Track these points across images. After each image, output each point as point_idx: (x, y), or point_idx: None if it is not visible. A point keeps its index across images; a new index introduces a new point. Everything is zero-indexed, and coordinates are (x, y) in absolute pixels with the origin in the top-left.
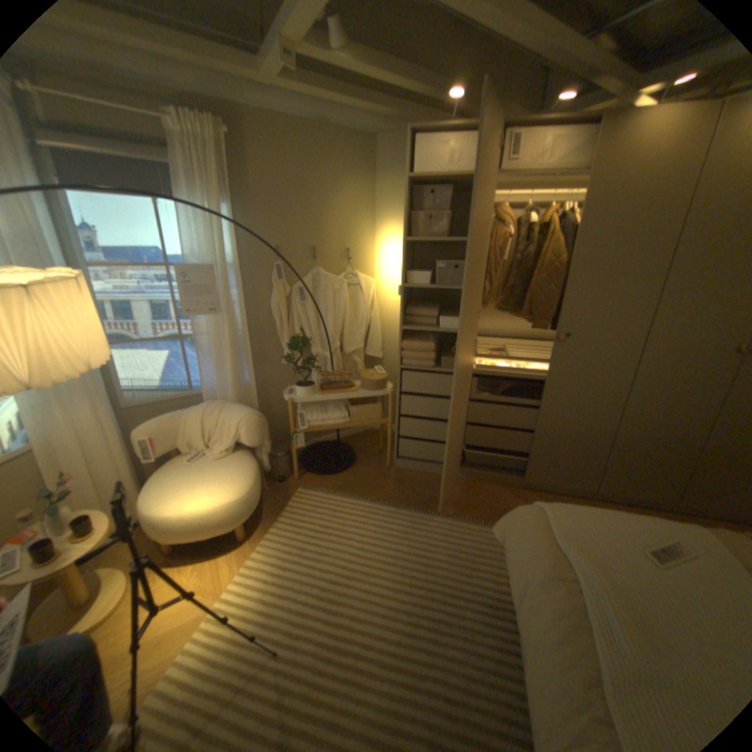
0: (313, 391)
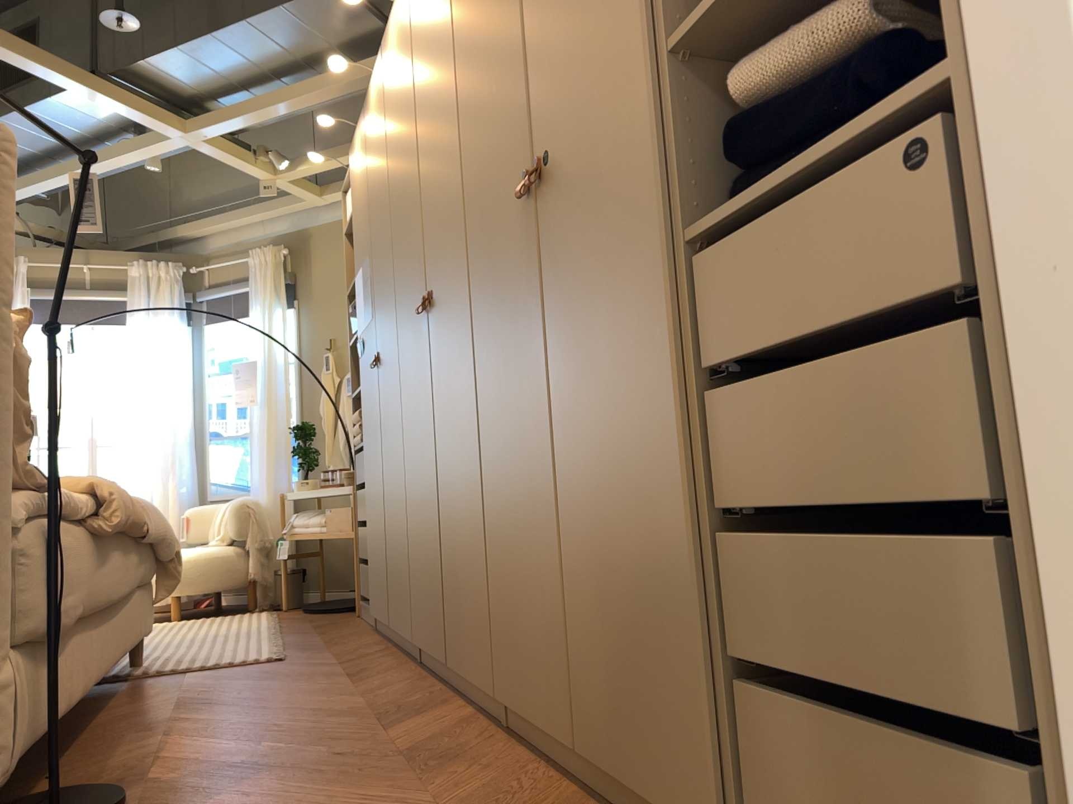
0: (311, 485)
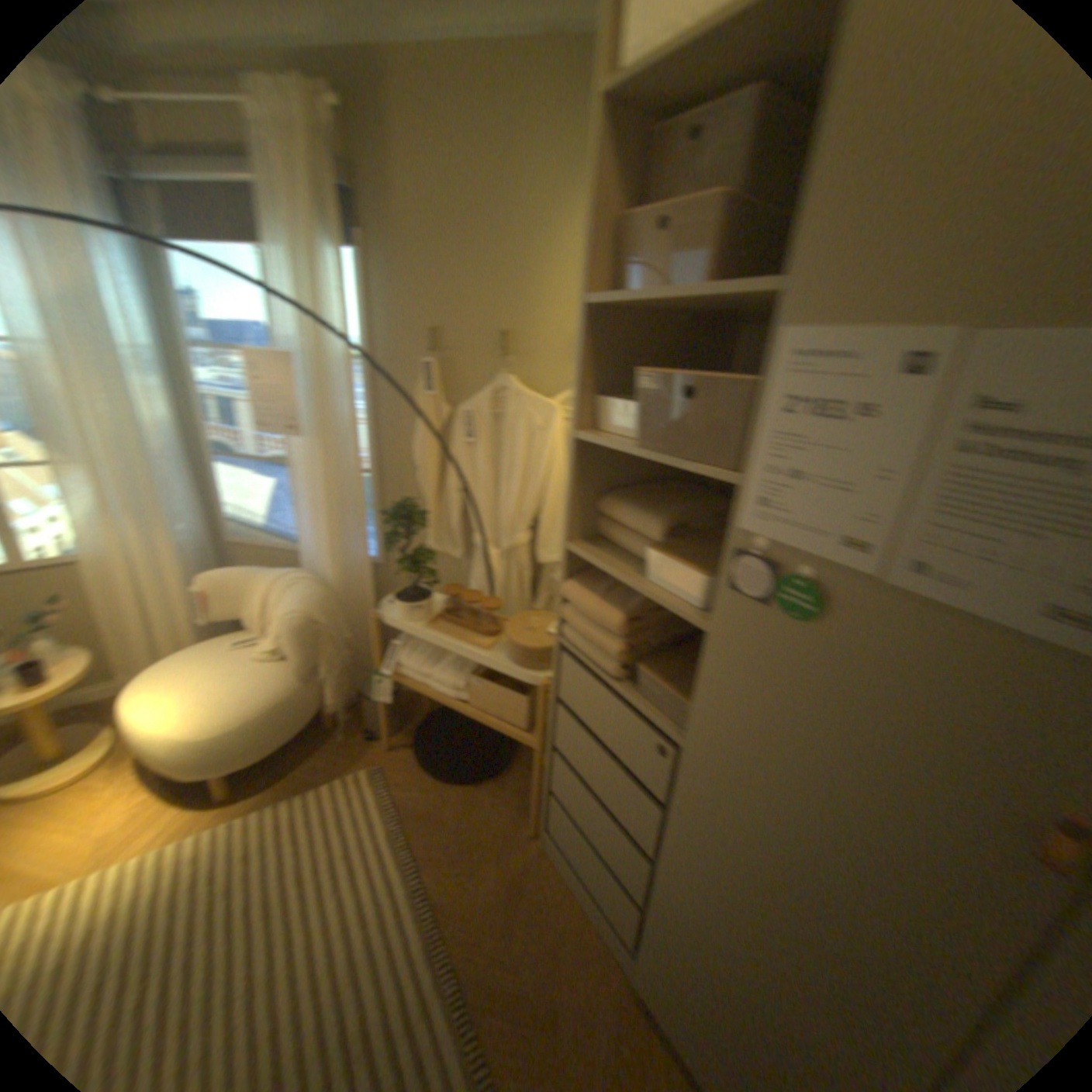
0: (416, 614)
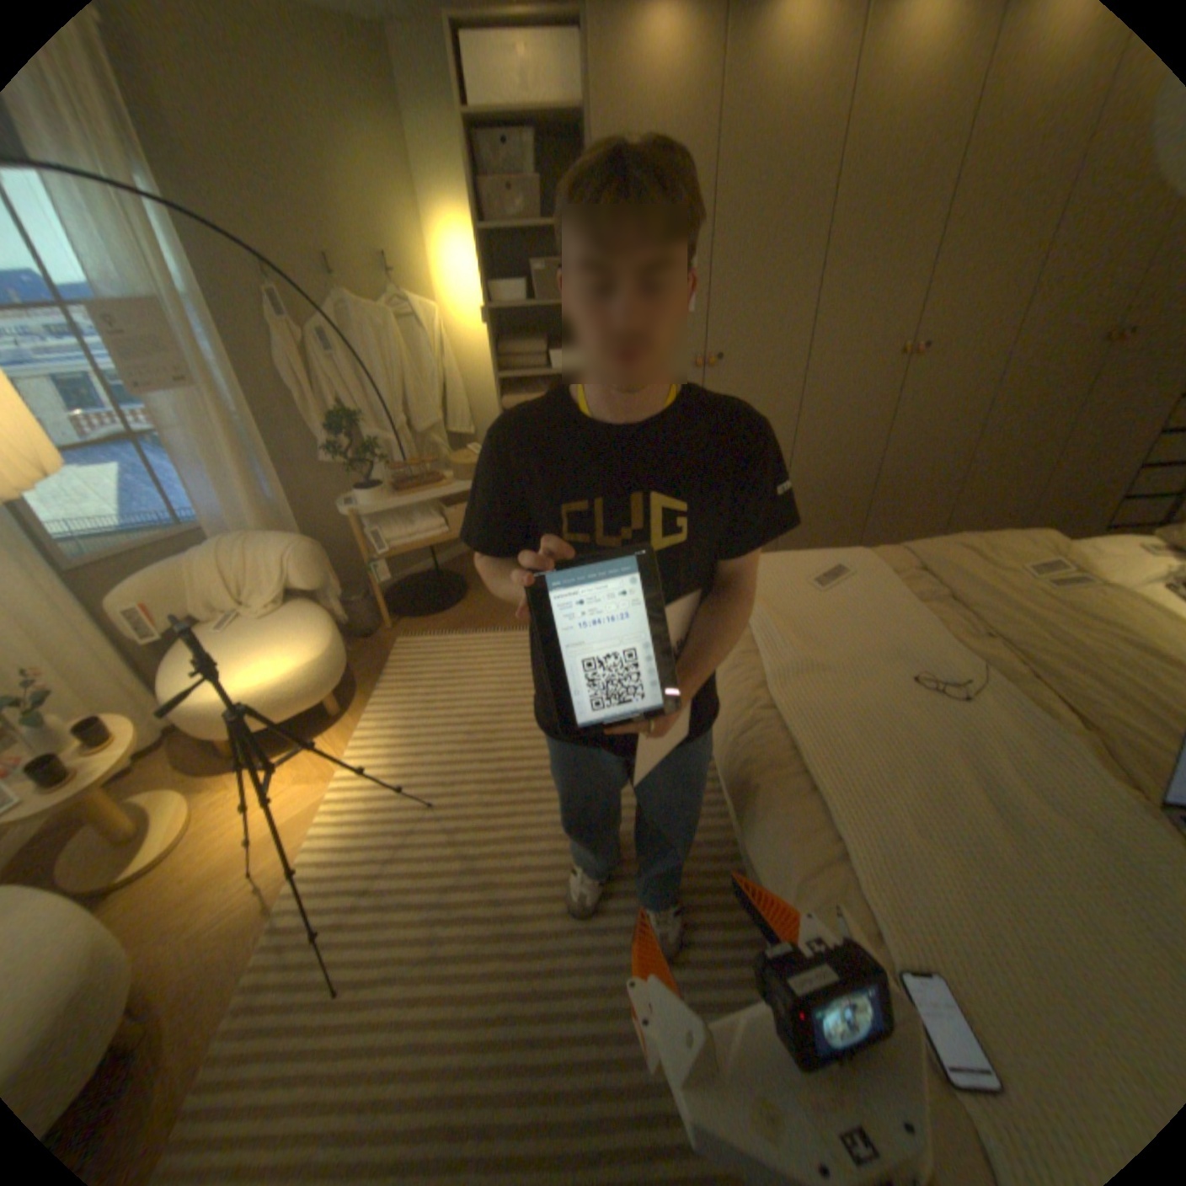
0: (383, 494)
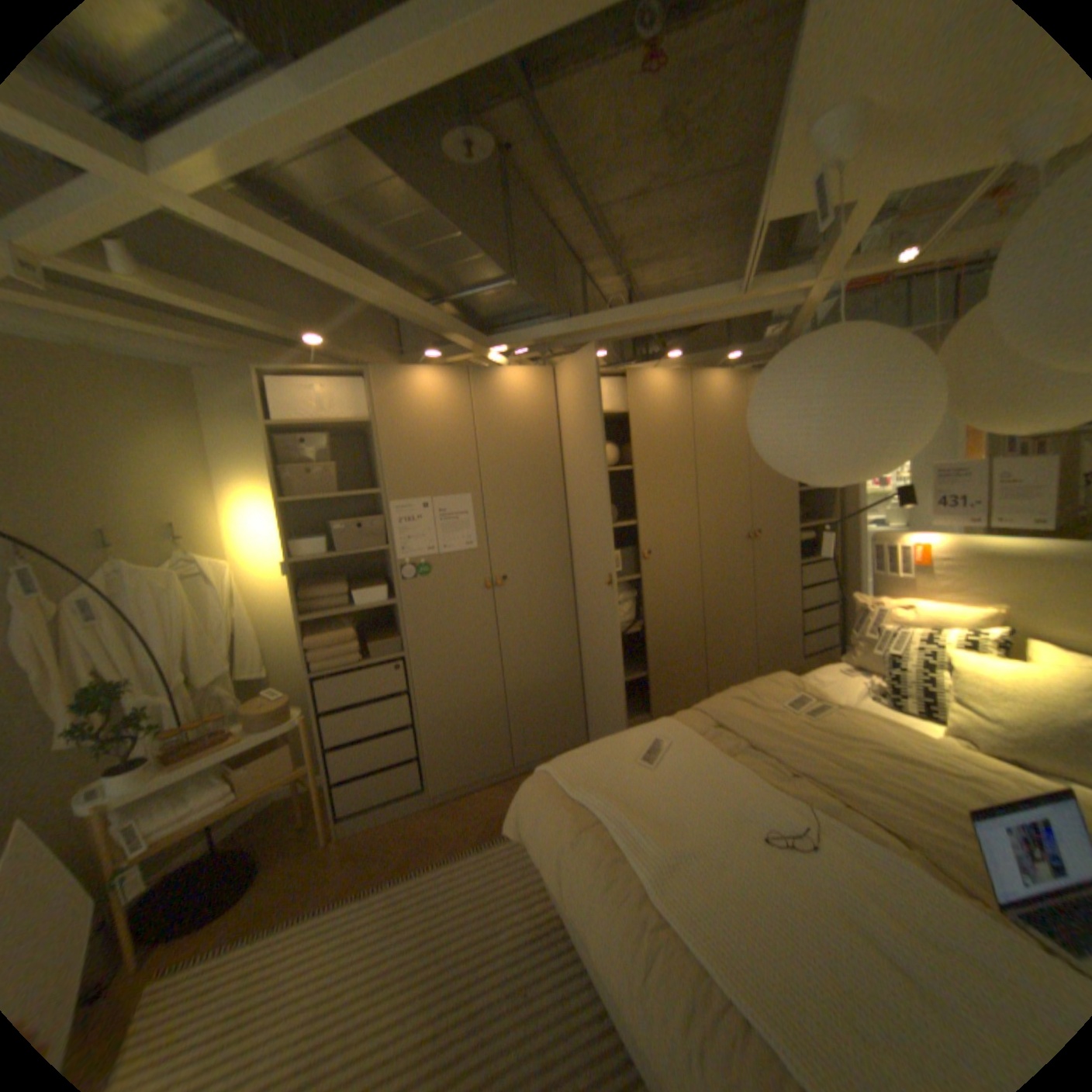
0: (150, 772)
